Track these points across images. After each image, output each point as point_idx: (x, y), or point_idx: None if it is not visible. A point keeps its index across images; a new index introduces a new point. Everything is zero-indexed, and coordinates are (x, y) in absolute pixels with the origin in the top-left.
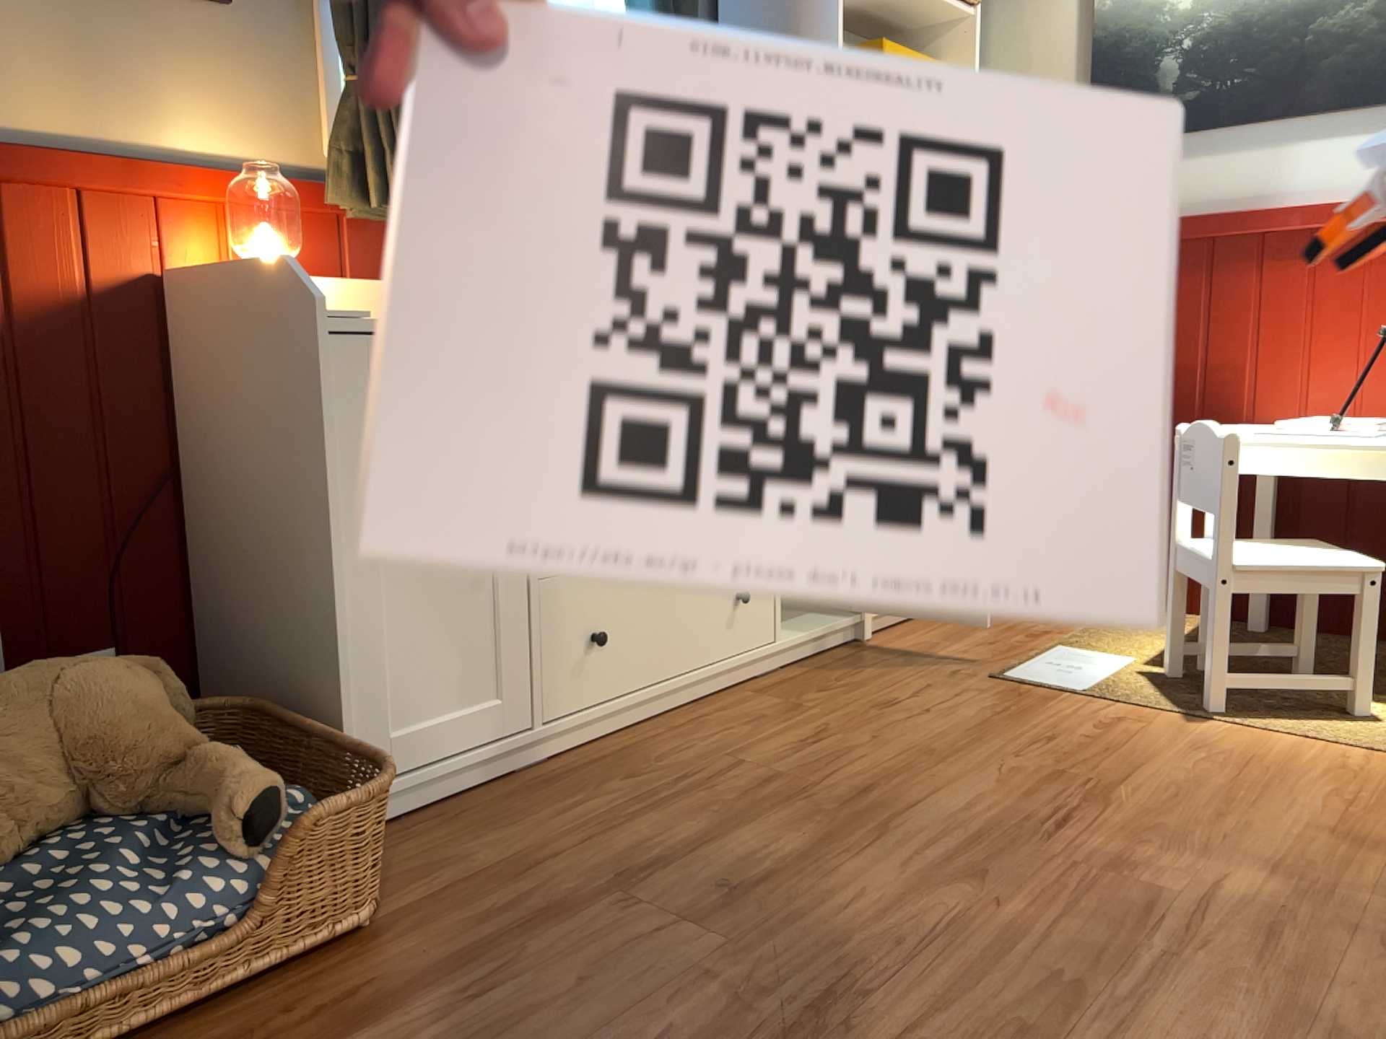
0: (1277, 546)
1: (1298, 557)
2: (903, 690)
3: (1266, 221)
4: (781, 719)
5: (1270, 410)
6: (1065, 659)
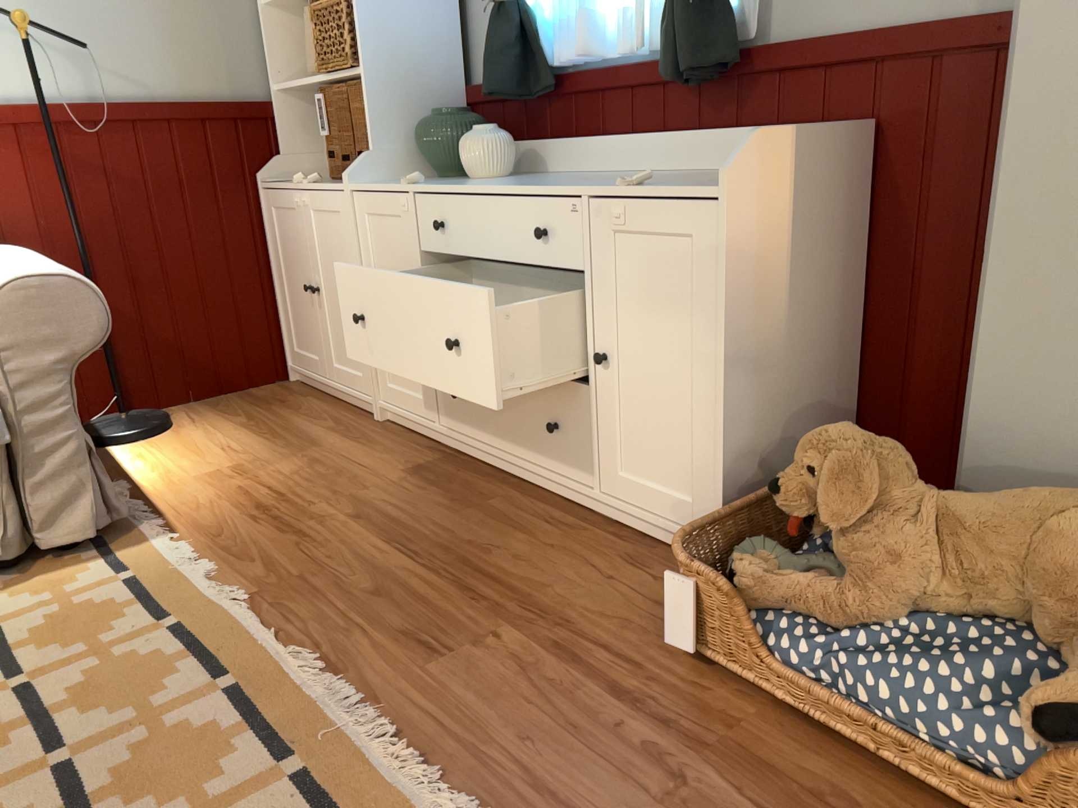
0: None
1: None
2: None
3: None
4: None
5: None
6: None
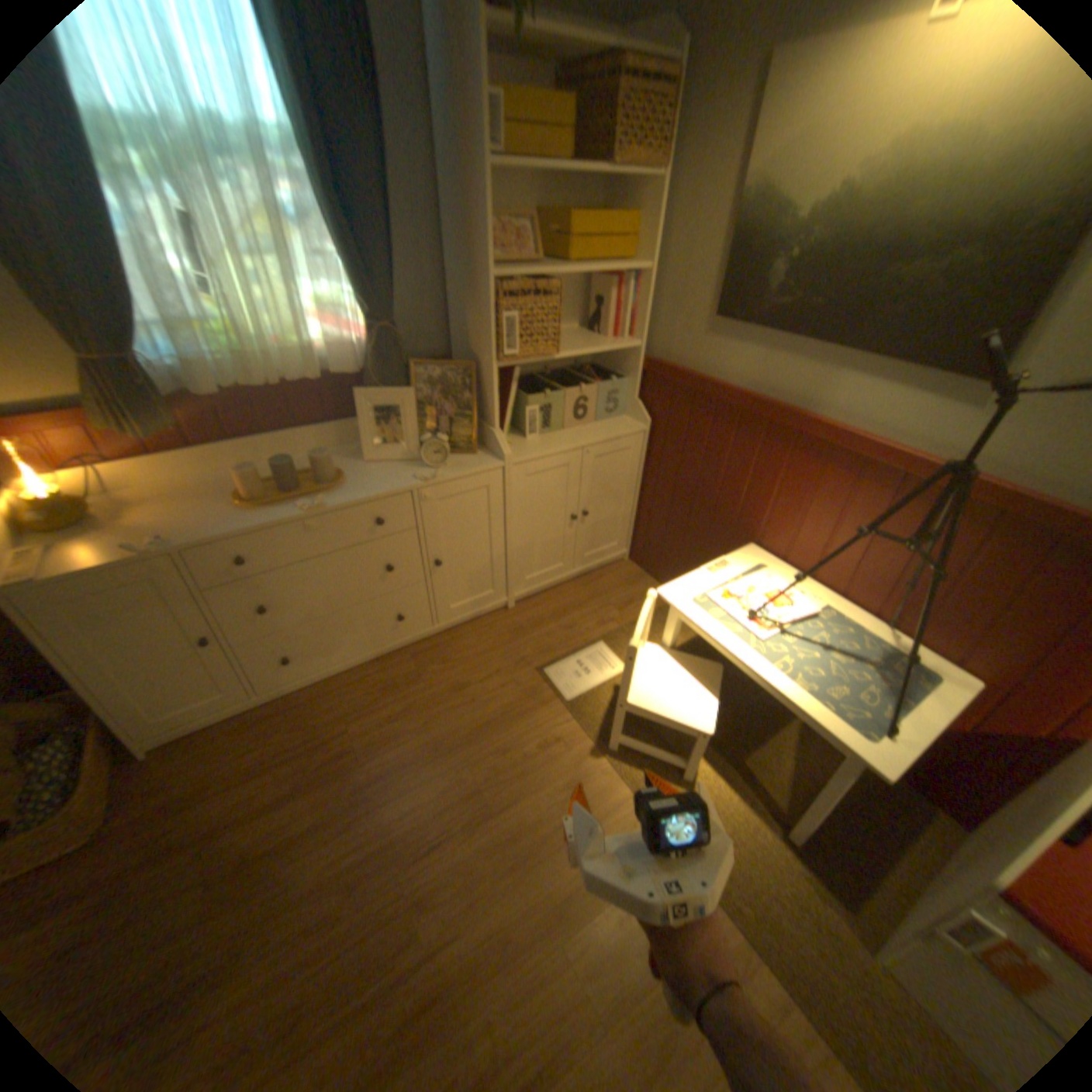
0: (686, 674)
1: (677, 700)
2: (480, 672)
3: (803, 425)
4: (399, 690)
5: (771, 544)
6: (589, 660)
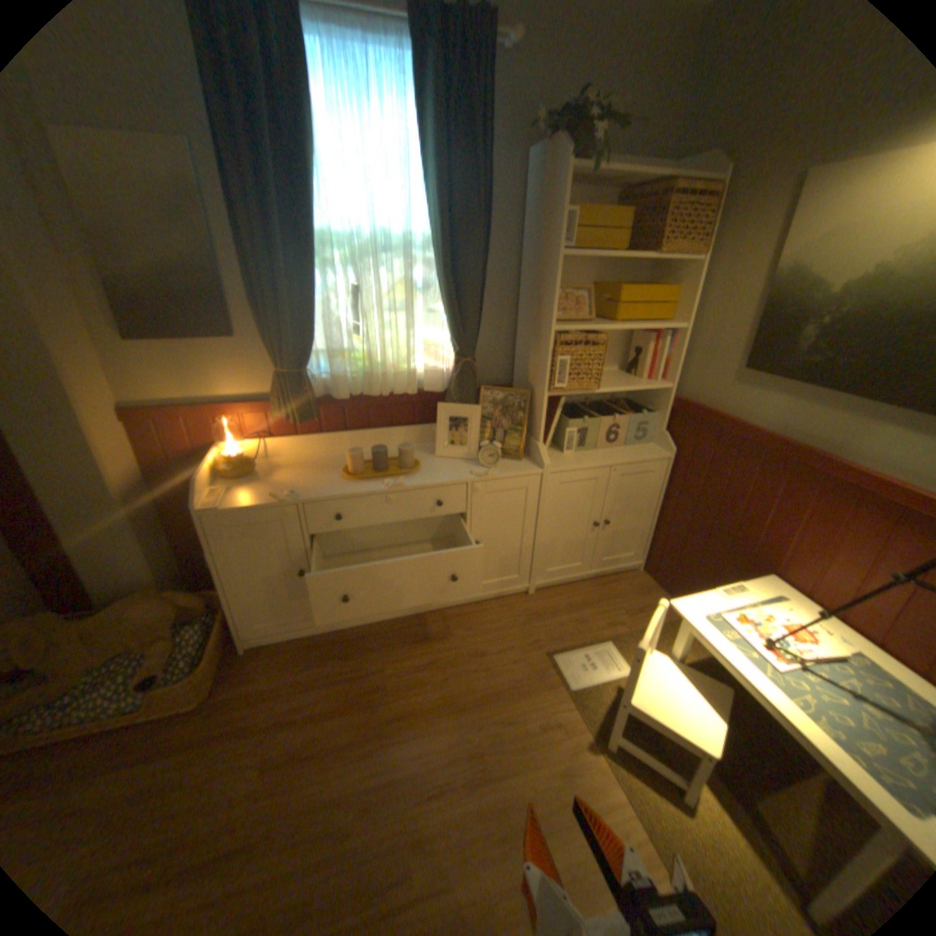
0: (695, 691)
1: (683, 715)
2: (498, 646)
3: (834, 468)
4: (430, 645)
5: (796, 579)
6: (598, 658)
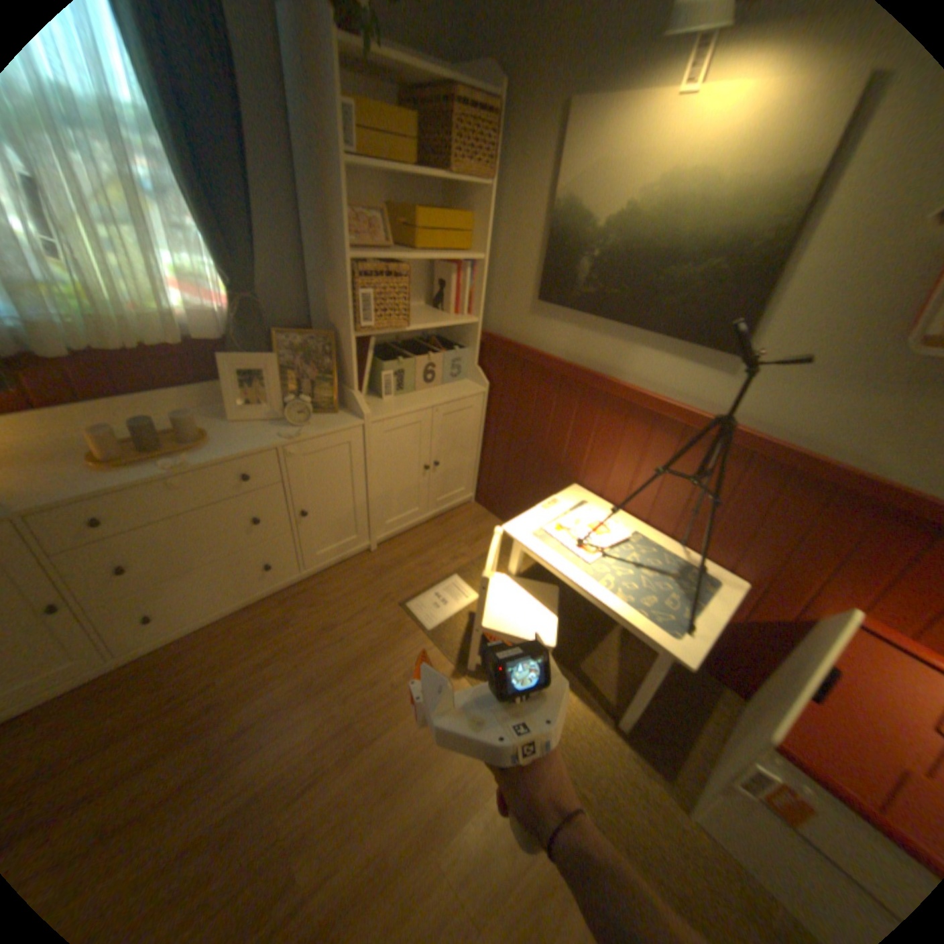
0: (529, 597)
1: (523, 620)
2: (347, 612)
3: (609, 388)
4: (267, 636)
5: (589, 484)
6: (445, 592)
